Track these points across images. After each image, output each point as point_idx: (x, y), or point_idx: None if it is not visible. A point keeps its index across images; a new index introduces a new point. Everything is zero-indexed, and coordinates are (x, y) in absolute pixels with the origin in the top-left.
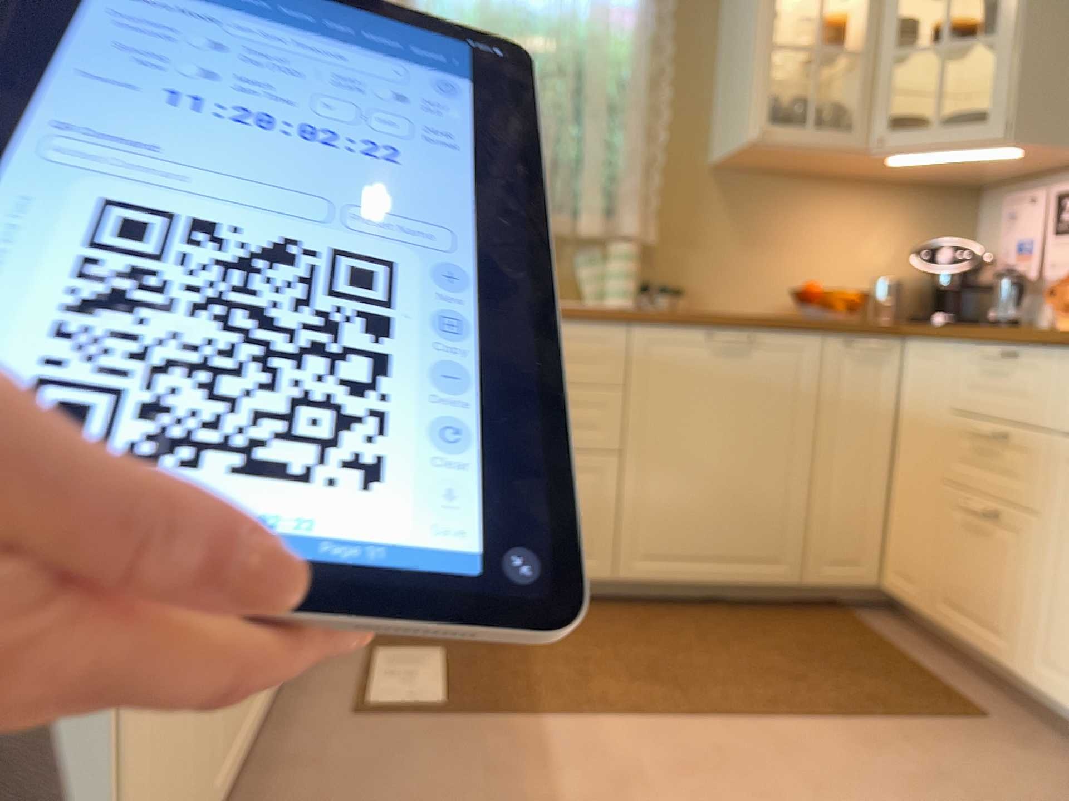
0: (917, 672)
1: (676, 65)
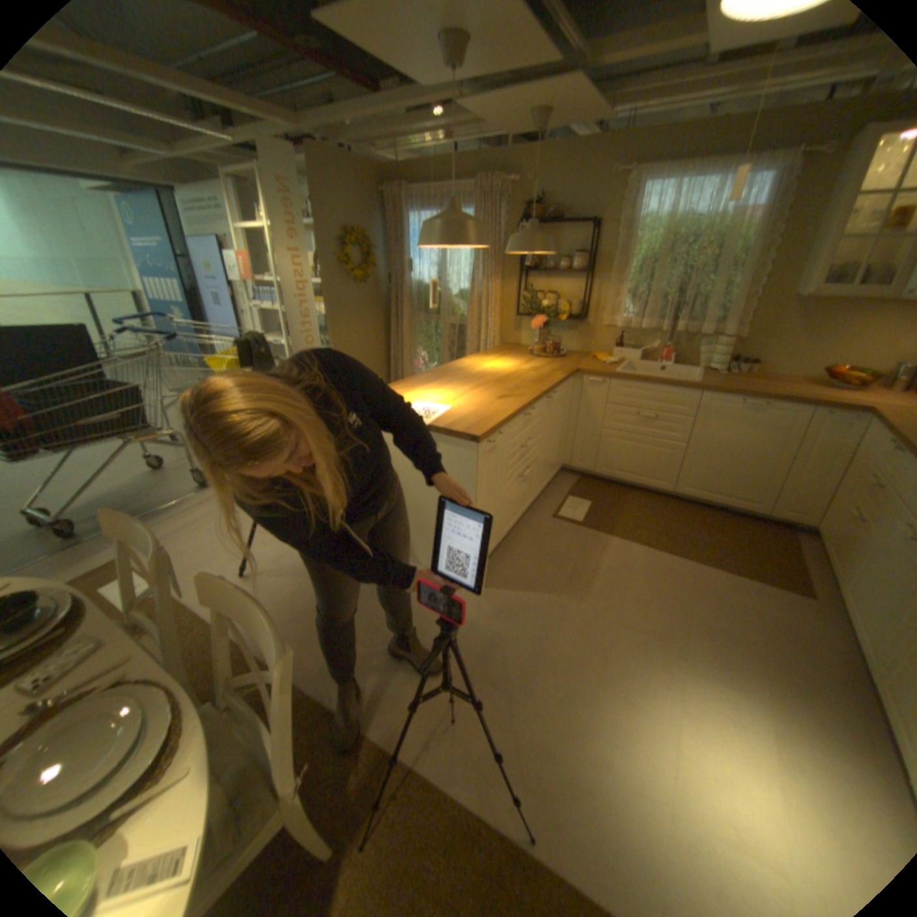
0: (799, 569)
1: (785, 235)
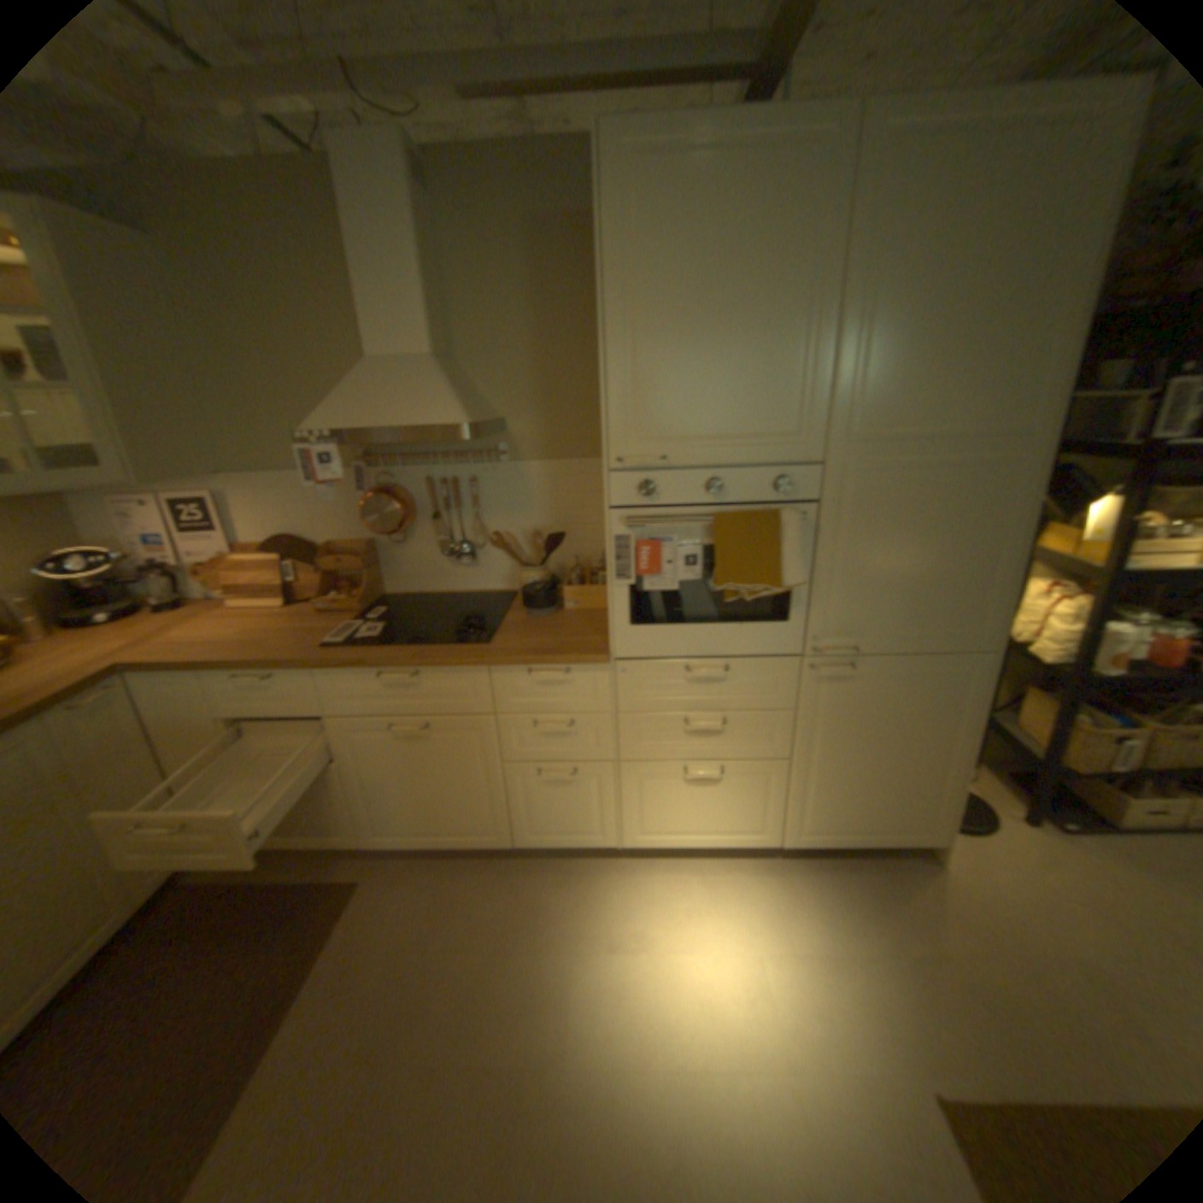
0: (288, 893)
1: None
